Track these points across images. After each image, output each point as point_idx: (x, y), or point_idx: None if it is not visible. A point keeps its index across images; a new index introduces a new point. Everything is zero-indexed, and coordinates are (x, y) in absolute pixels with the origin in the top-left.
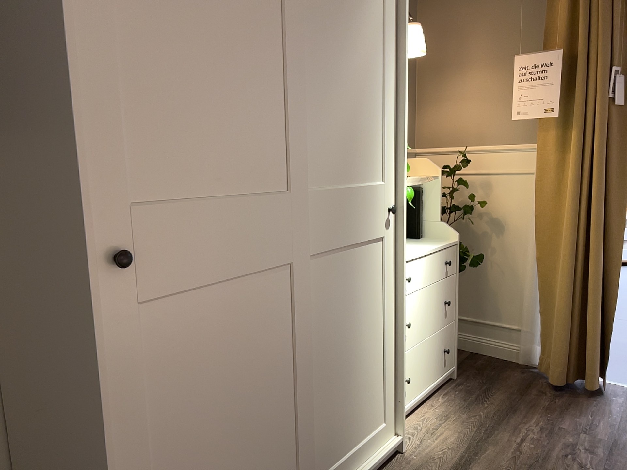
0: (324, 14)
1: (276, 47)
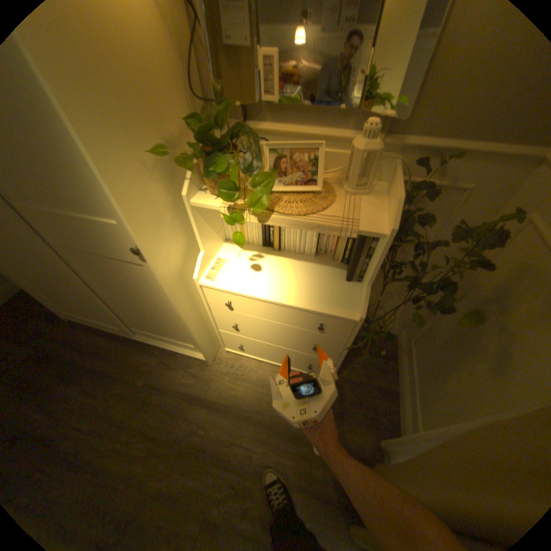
0: None
1: None
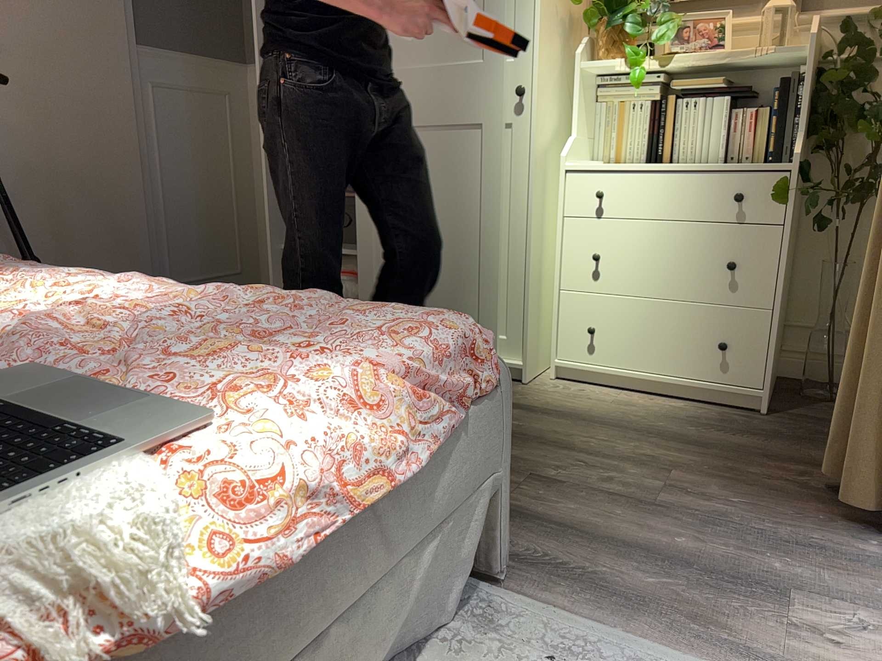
0: None
1: None
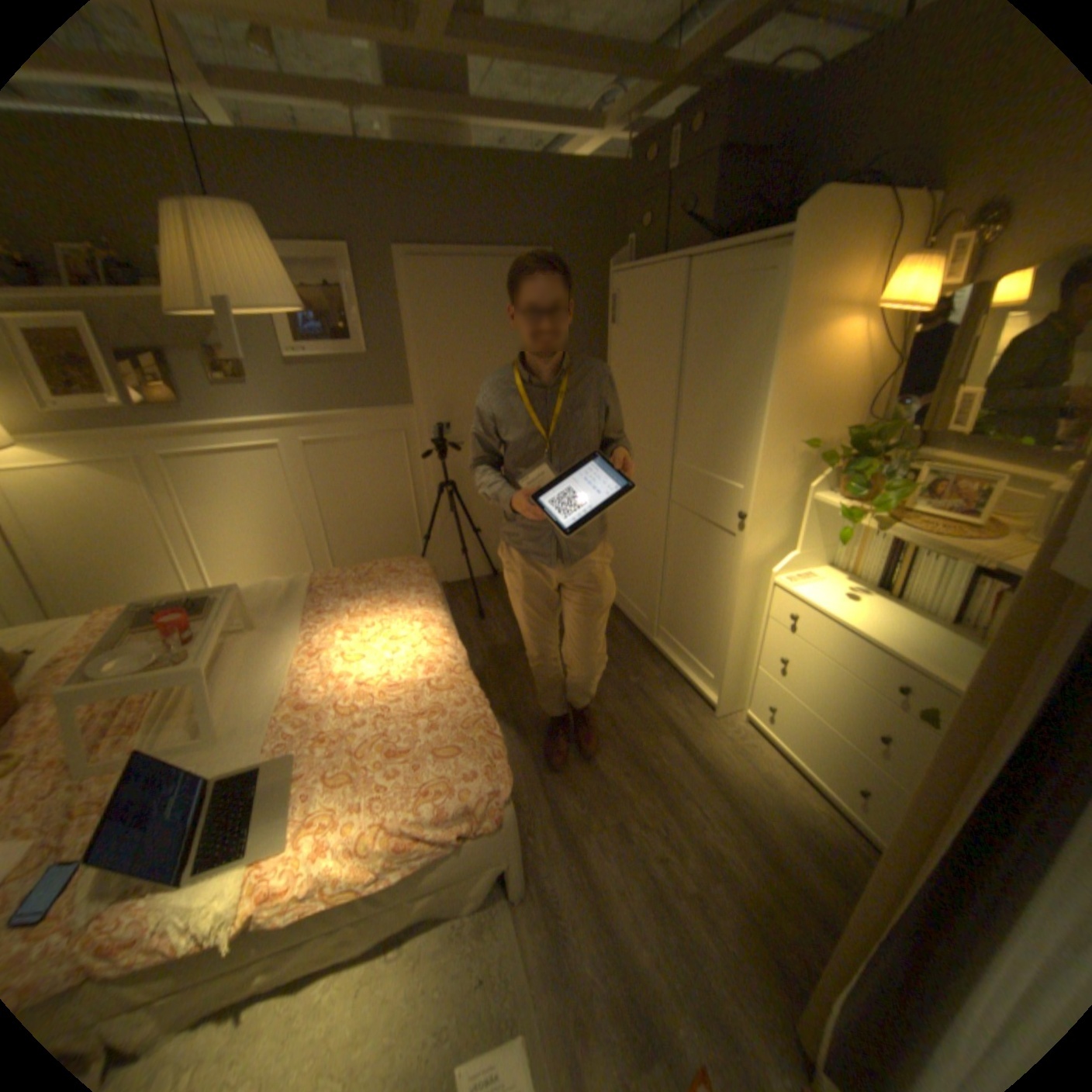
0: (704, 327)
1: (660, 364)
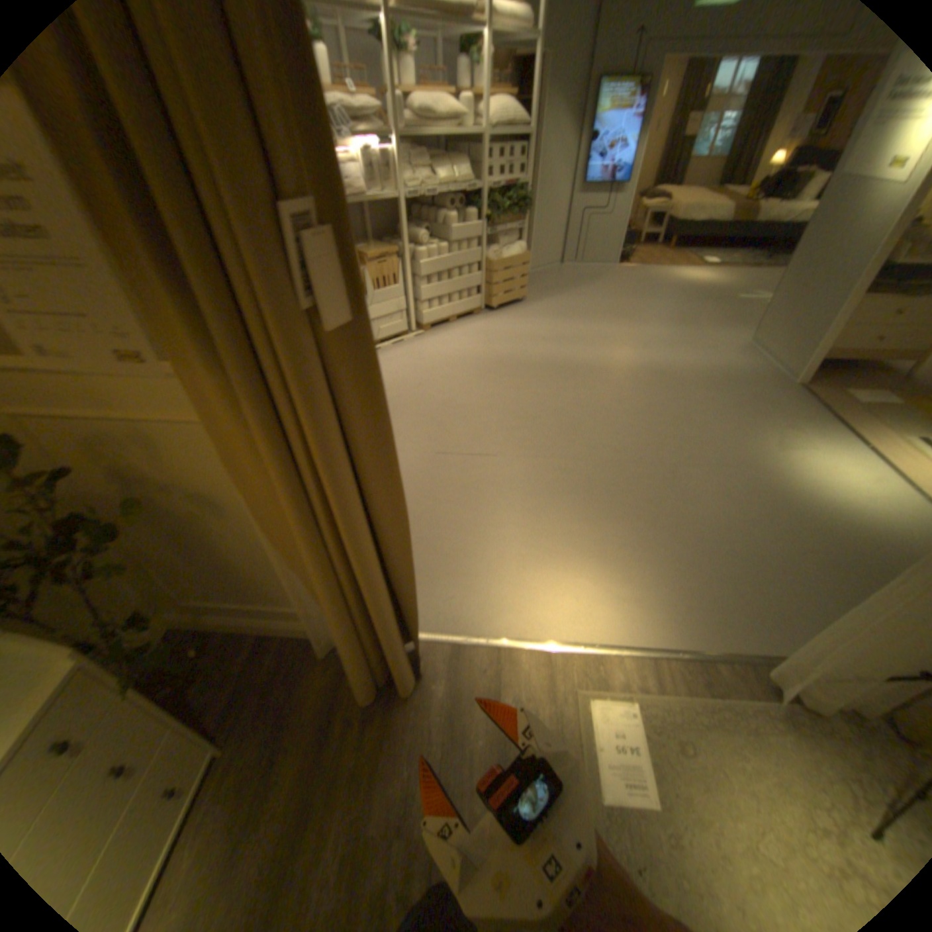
0: None
1: None
